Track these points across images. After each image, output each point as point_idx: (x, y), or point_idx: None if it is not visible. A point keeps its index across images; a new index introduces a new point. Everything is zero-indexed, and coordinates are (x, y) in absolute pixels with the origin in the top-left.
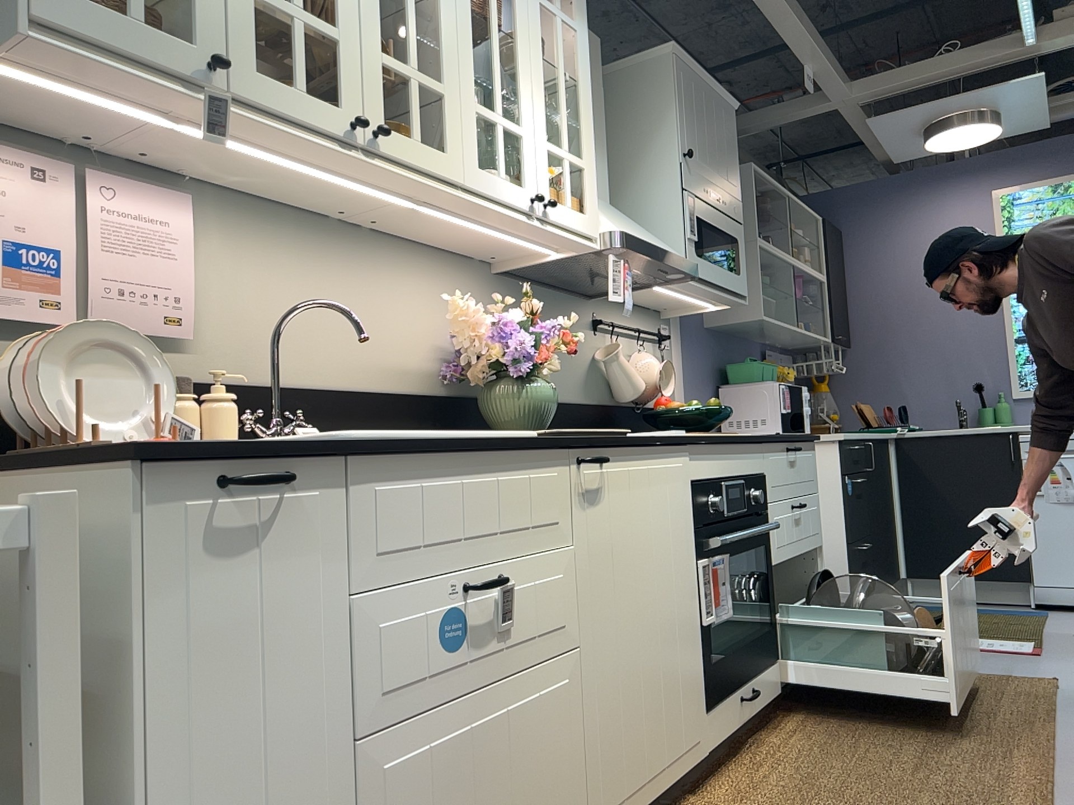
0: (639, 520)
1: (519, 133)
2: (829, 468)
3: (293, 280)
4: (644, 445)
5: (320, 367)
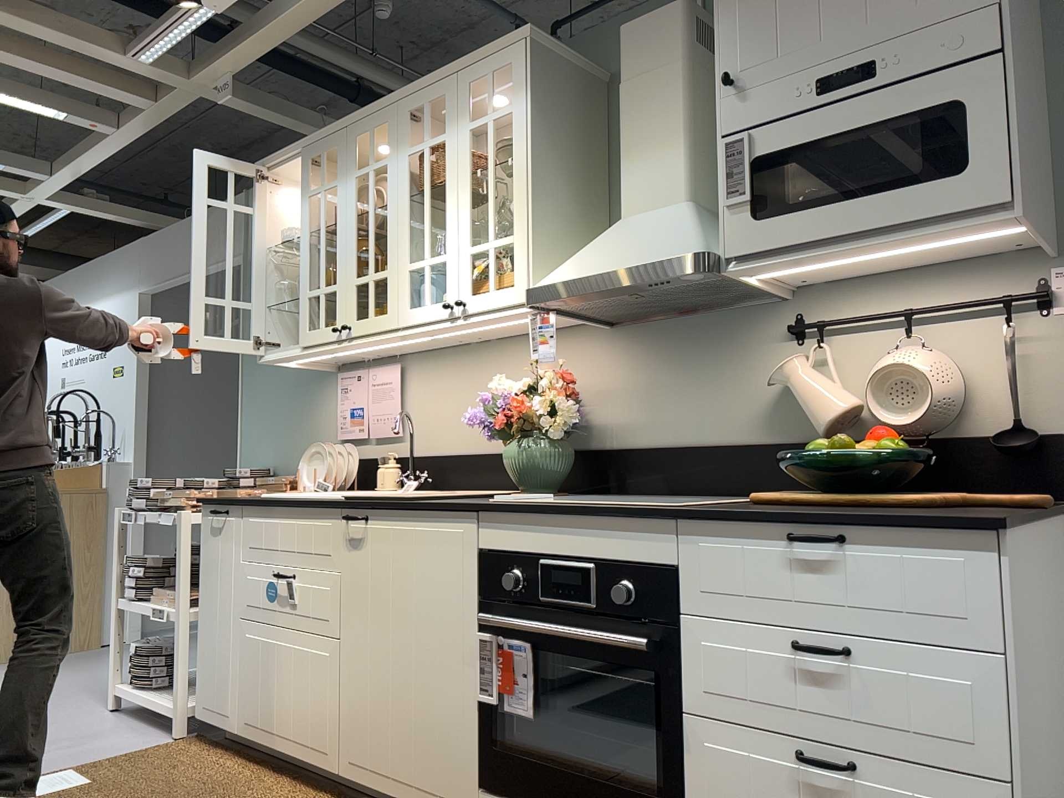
0: (398, 570)
1: (441, 259)
2: None
3: (449, 390)
4: (404, 508)
5: (461, 440)
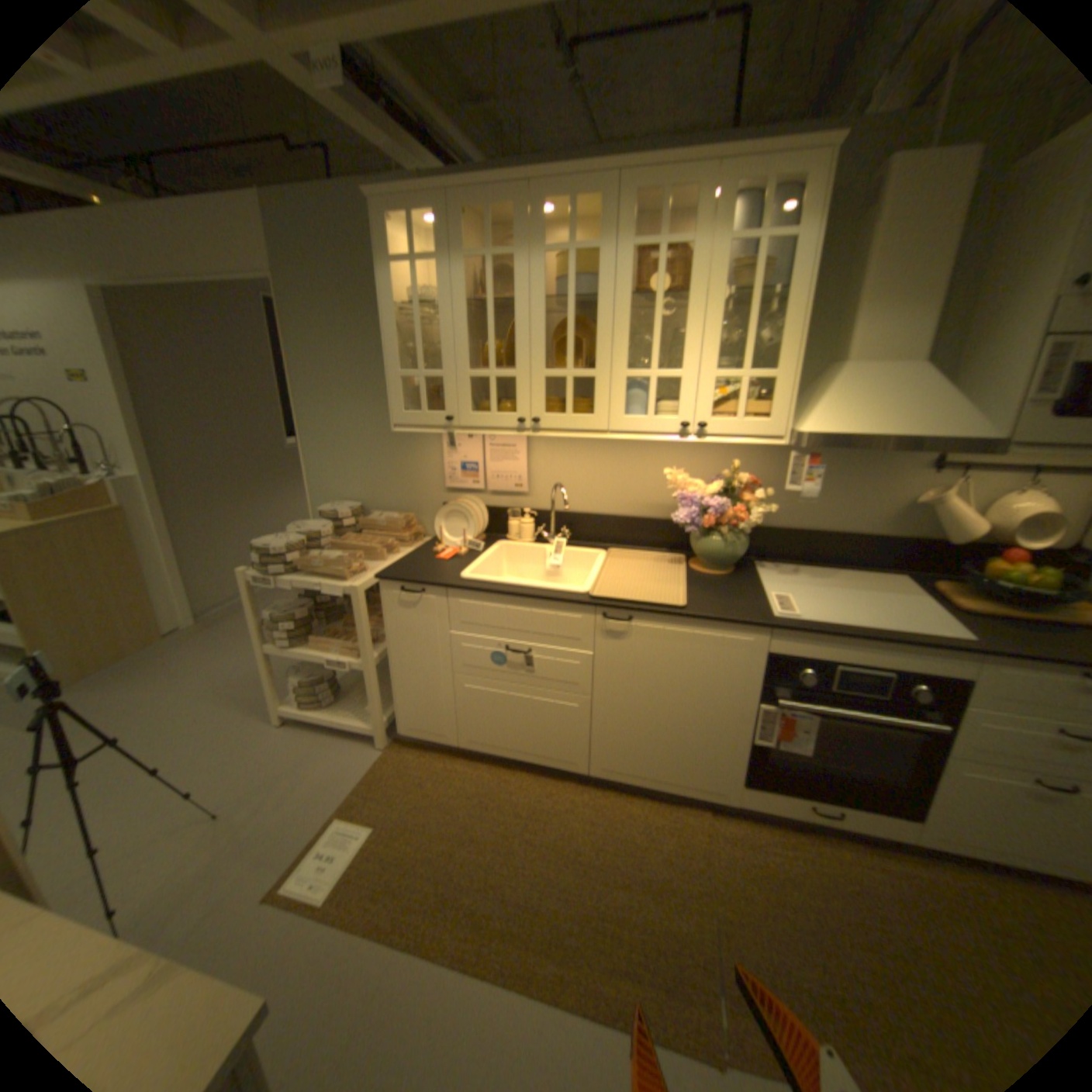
0: (670, 659)
1: (676, 376)
2: None
3: (583, 461)
4: (685, 618)
5: (597, 503)
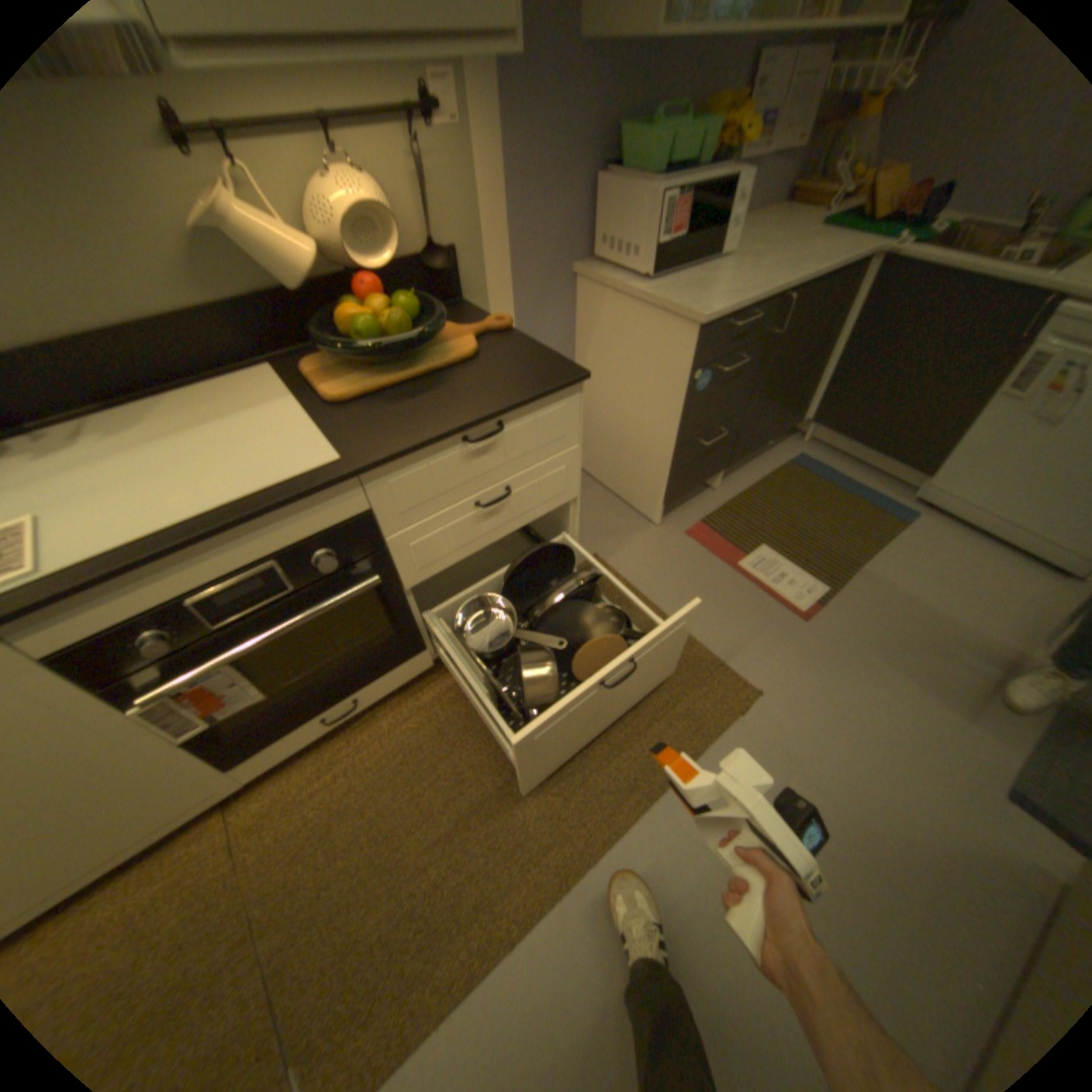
0: None
1: None
2: (679, 354)
3: None
4: None
5: None
